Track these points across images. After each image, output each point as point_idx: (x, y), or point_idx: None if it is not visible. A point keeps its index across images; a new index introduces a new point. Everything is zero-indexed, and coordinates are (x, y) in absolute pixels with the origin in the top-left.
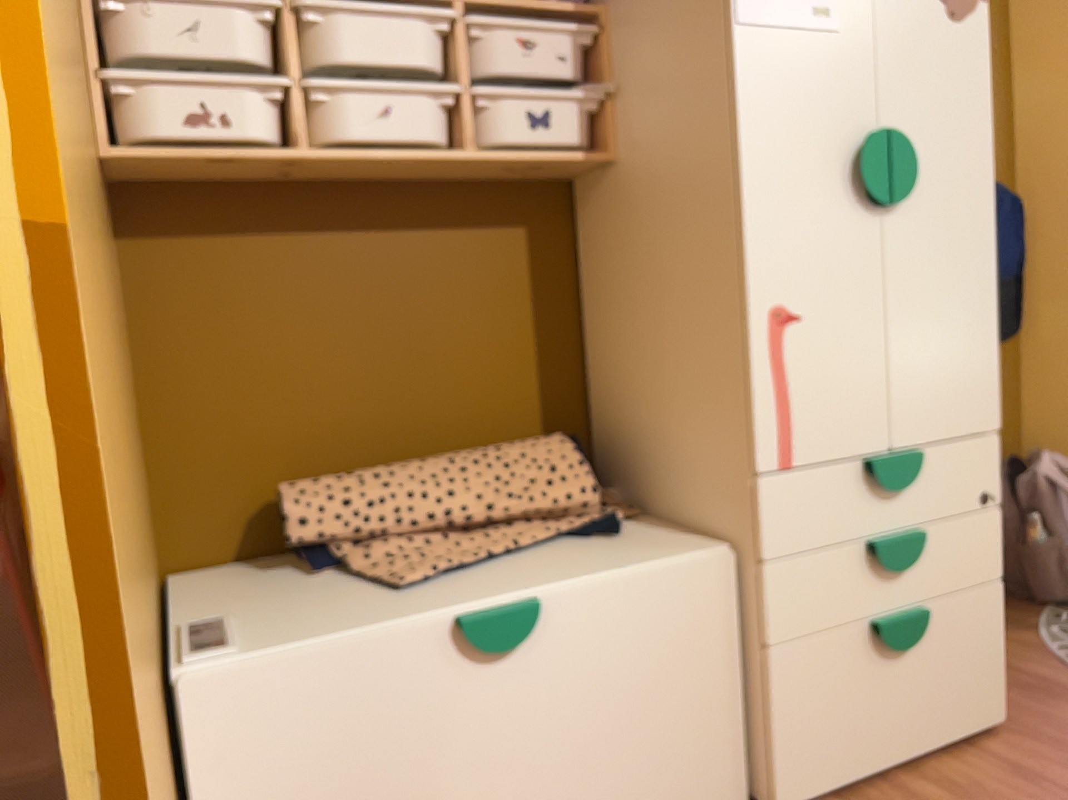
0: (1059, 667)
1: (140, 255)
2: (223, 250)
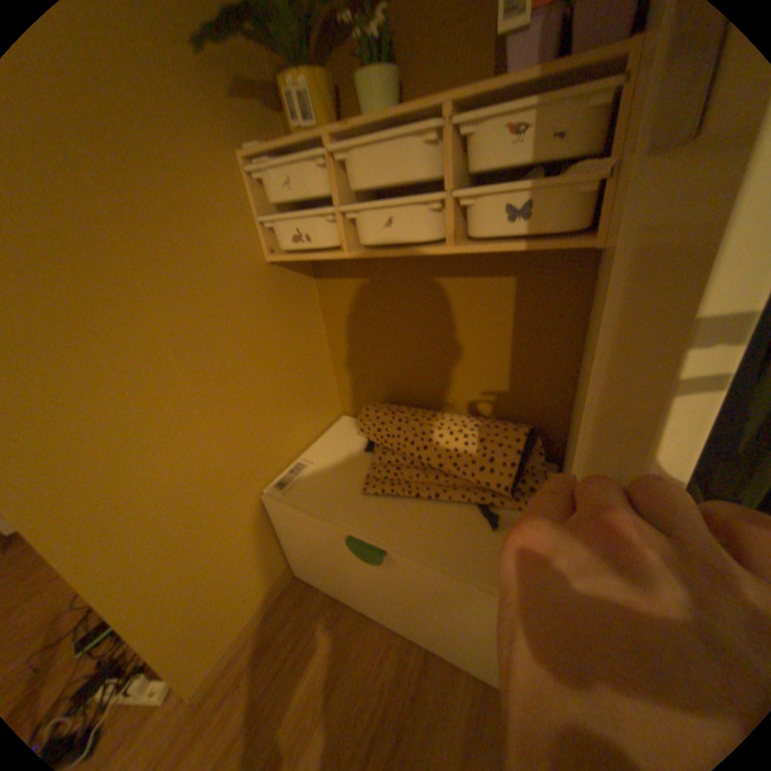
0: None
1: (323, 285)
2: (353, 285)
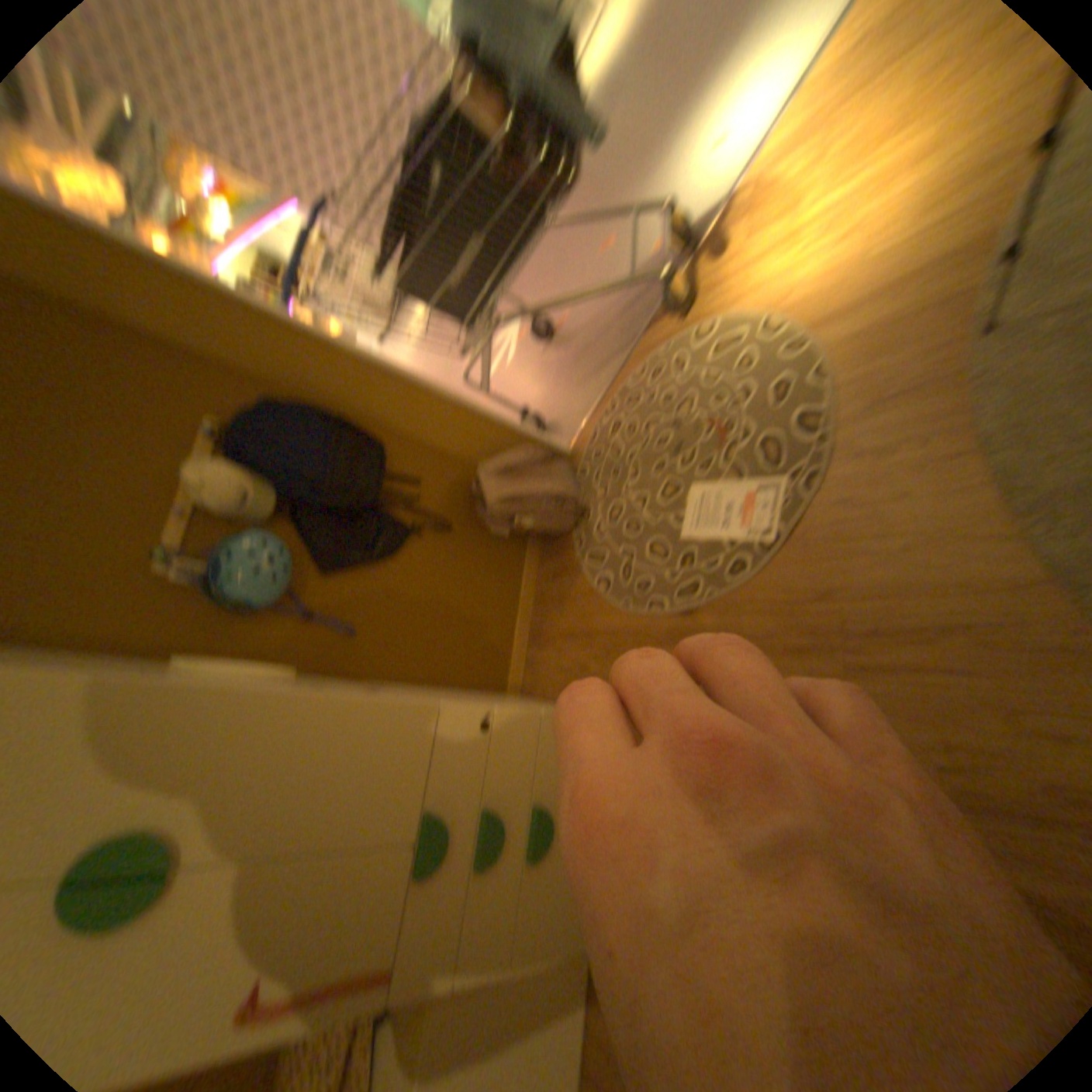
0: (609, 609)
1: None
2: None
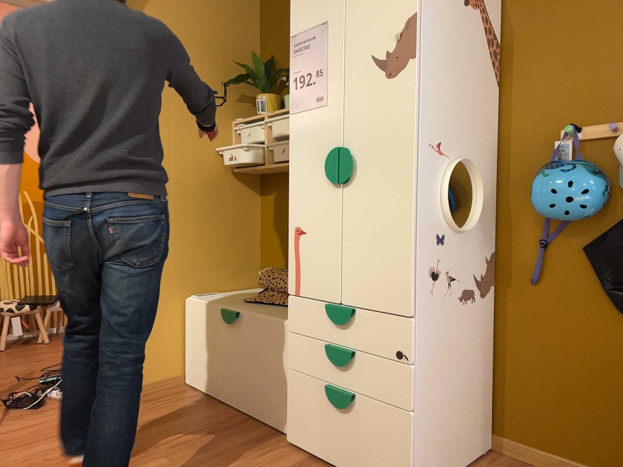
0: None
1: (263, 194)
2: (278, 193)
